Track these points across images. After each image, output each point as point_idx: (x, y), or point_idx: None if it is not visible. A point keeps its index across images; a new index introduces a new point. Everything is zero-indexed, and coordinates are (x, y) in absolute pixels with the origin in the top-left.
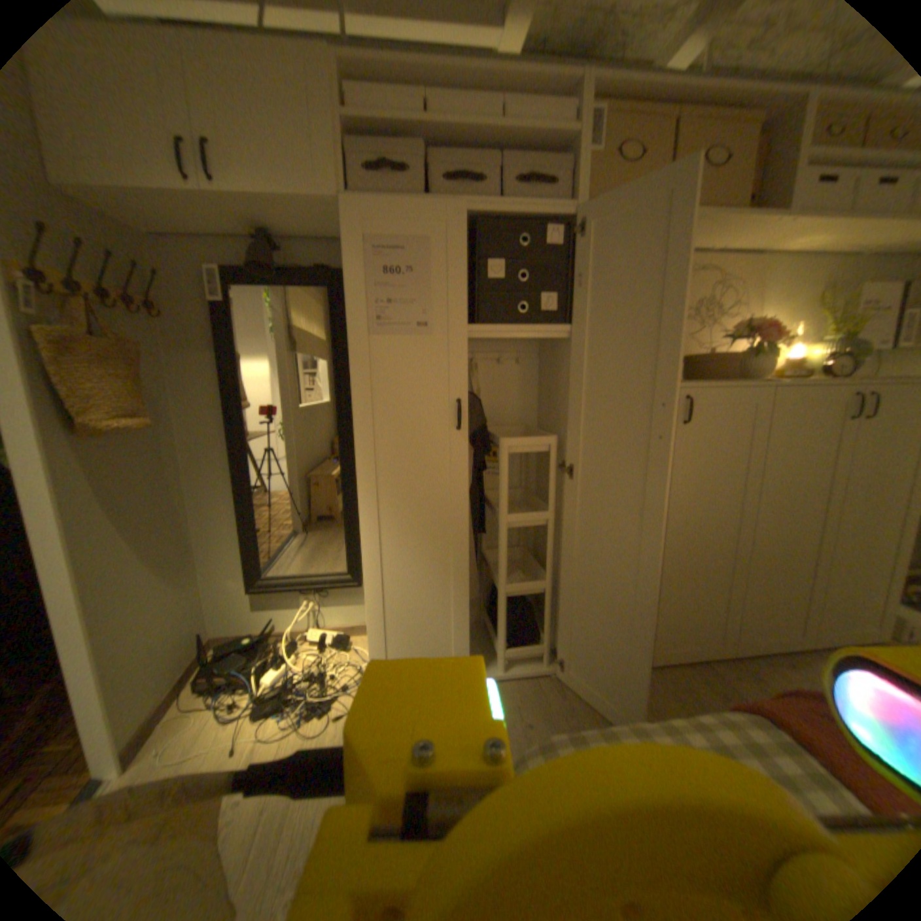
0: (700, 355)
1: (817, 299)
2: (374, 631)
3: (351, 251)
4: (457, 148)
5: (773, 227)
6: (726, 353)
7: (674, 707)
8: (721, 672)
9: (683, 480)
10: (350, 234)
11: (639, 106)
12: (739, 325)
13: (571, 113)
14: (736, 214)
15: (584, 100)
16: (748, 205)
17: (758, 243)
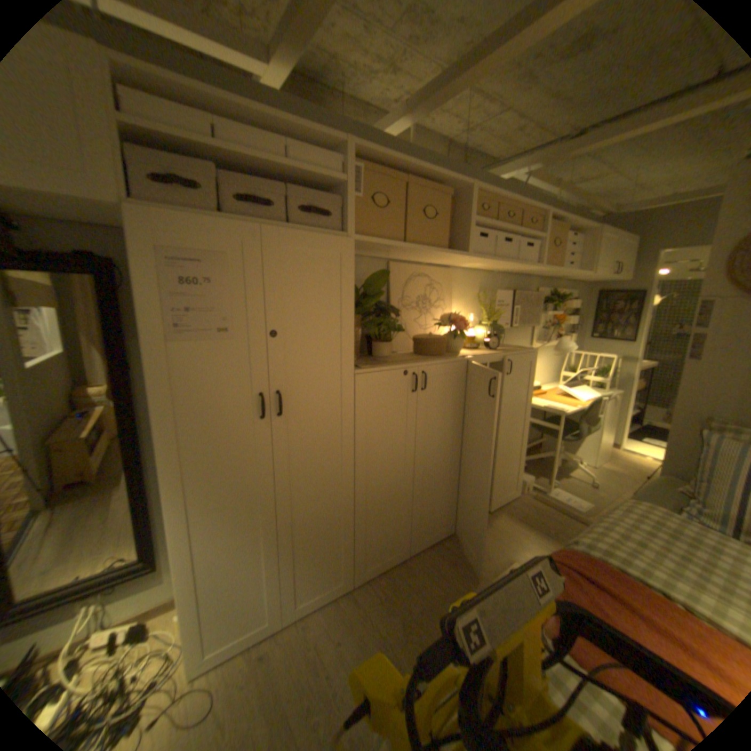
0: (424, 339)
1: (477, 298)
2: (188, 620)
3: (142, 263)
4: (242, 171)
5: (459, 259)
6: (437, 336)
7: (429, 584)
8: (449, 546)
9: (423, 428)
10: (140, 246)
11: (381, 167)
12: (440, 314)
13: (339, 167)
14: (442, 253)
15: (344, 155)
16: (447, 247)
17: (448, 264)
